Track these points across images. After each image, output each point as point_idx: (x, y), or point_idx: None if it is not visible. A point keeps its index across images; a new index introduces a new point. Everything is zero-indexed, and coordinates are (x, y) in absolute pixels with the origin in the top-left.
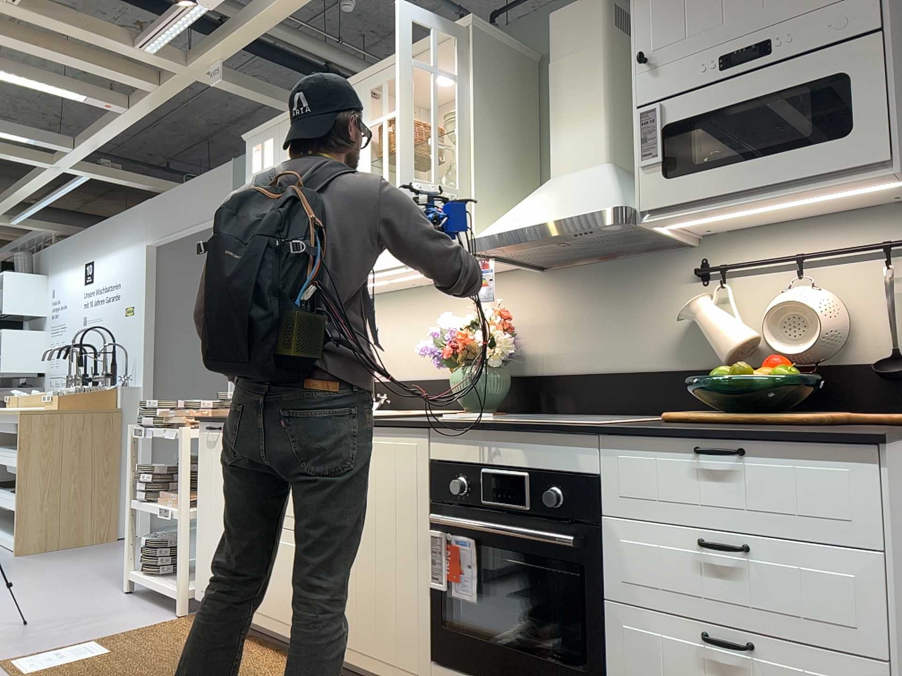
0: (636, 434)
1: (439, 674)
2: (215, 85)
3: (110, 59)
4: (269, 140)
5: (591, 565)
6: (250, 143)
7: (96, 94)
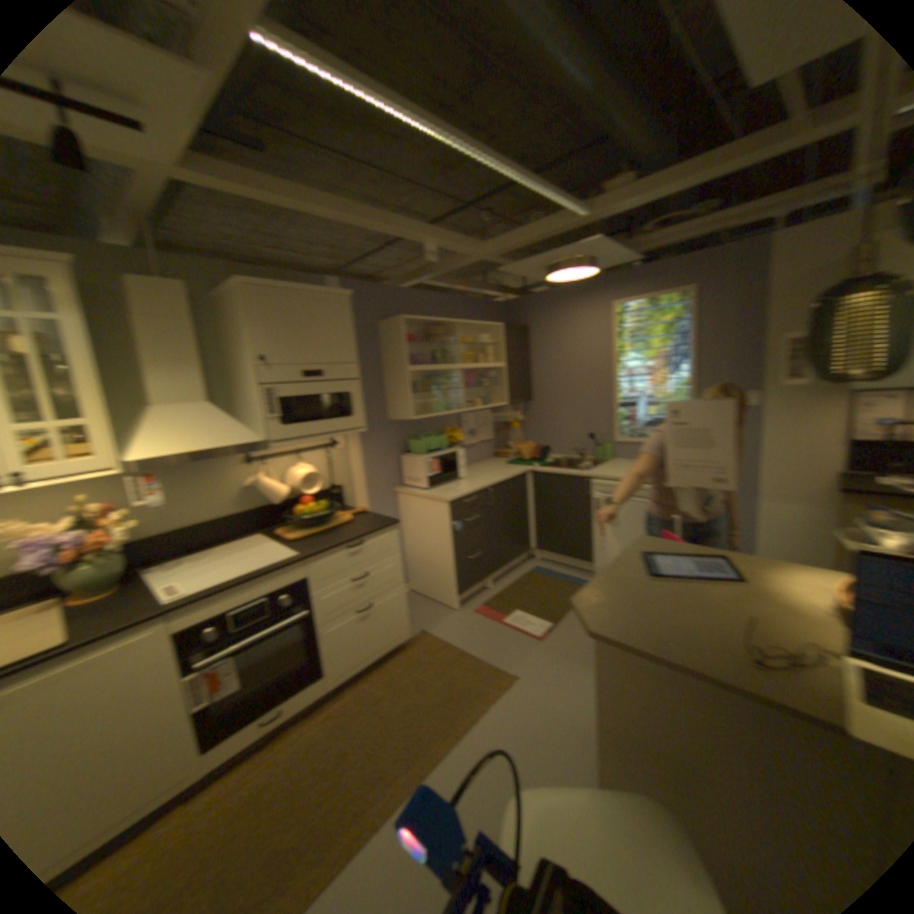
0: (328, 553)
1: (213, 756)
2: None
3: None
4: None
5: (310, 620)
6: None
7: None
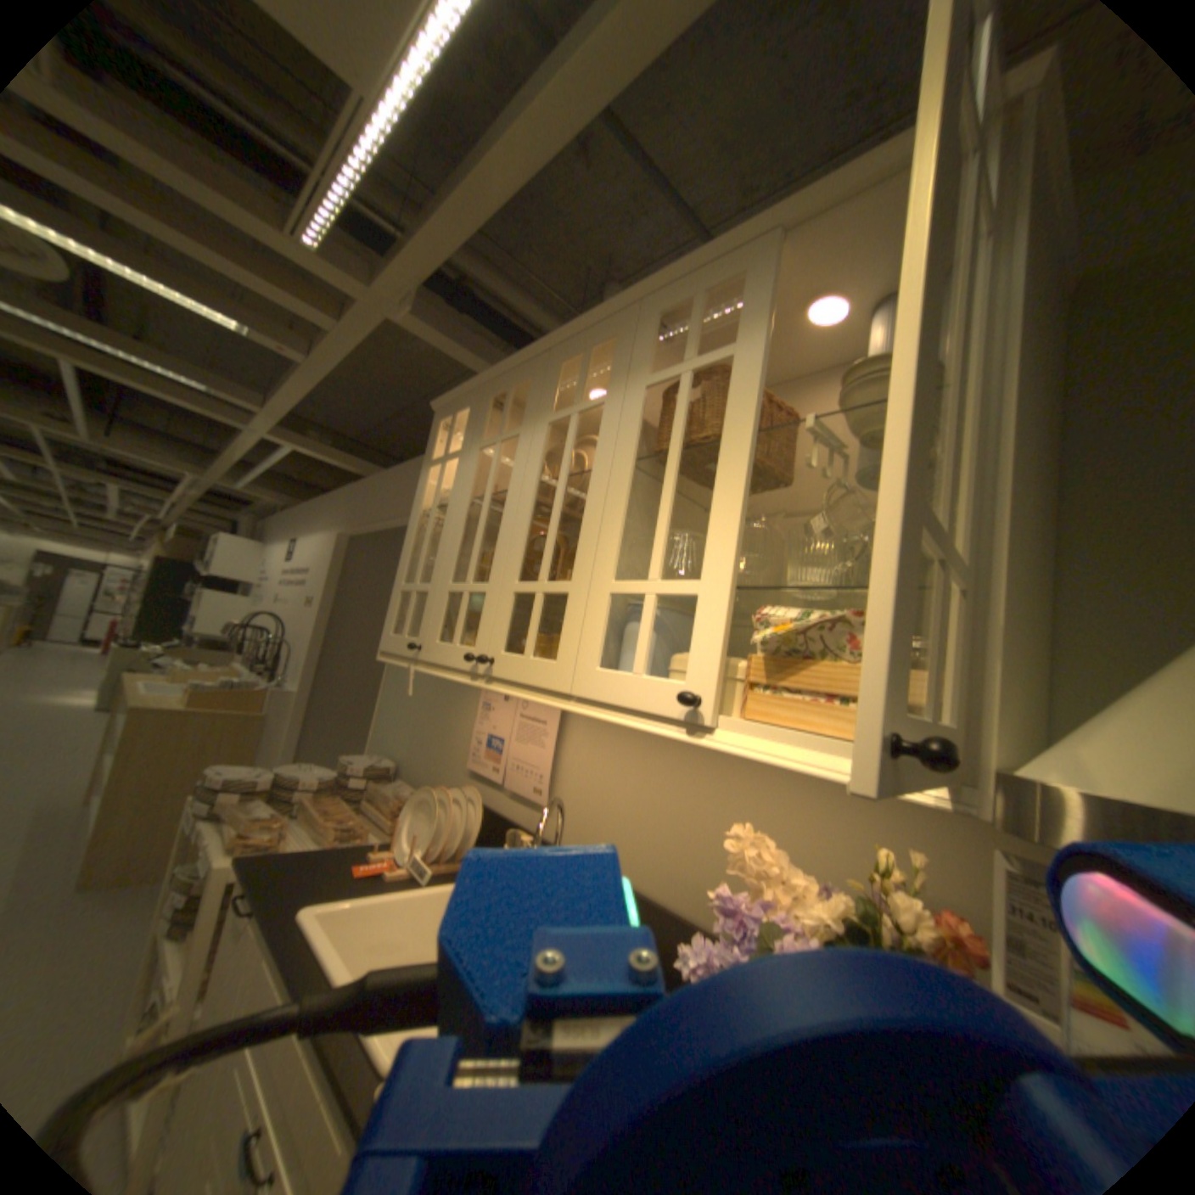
0: None
1: None
2: (401, 313)
3: (262, 258)
4: (465, 409)
5: None
6: (439, 413)
7: (258, 323)
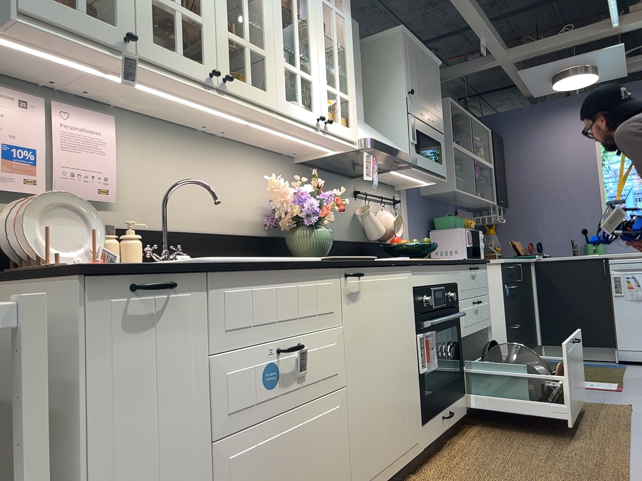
0: (465, 263)
1: (425, 429)
2: None
3: None
4: None
5: (458, 324)
6: None
7: None
